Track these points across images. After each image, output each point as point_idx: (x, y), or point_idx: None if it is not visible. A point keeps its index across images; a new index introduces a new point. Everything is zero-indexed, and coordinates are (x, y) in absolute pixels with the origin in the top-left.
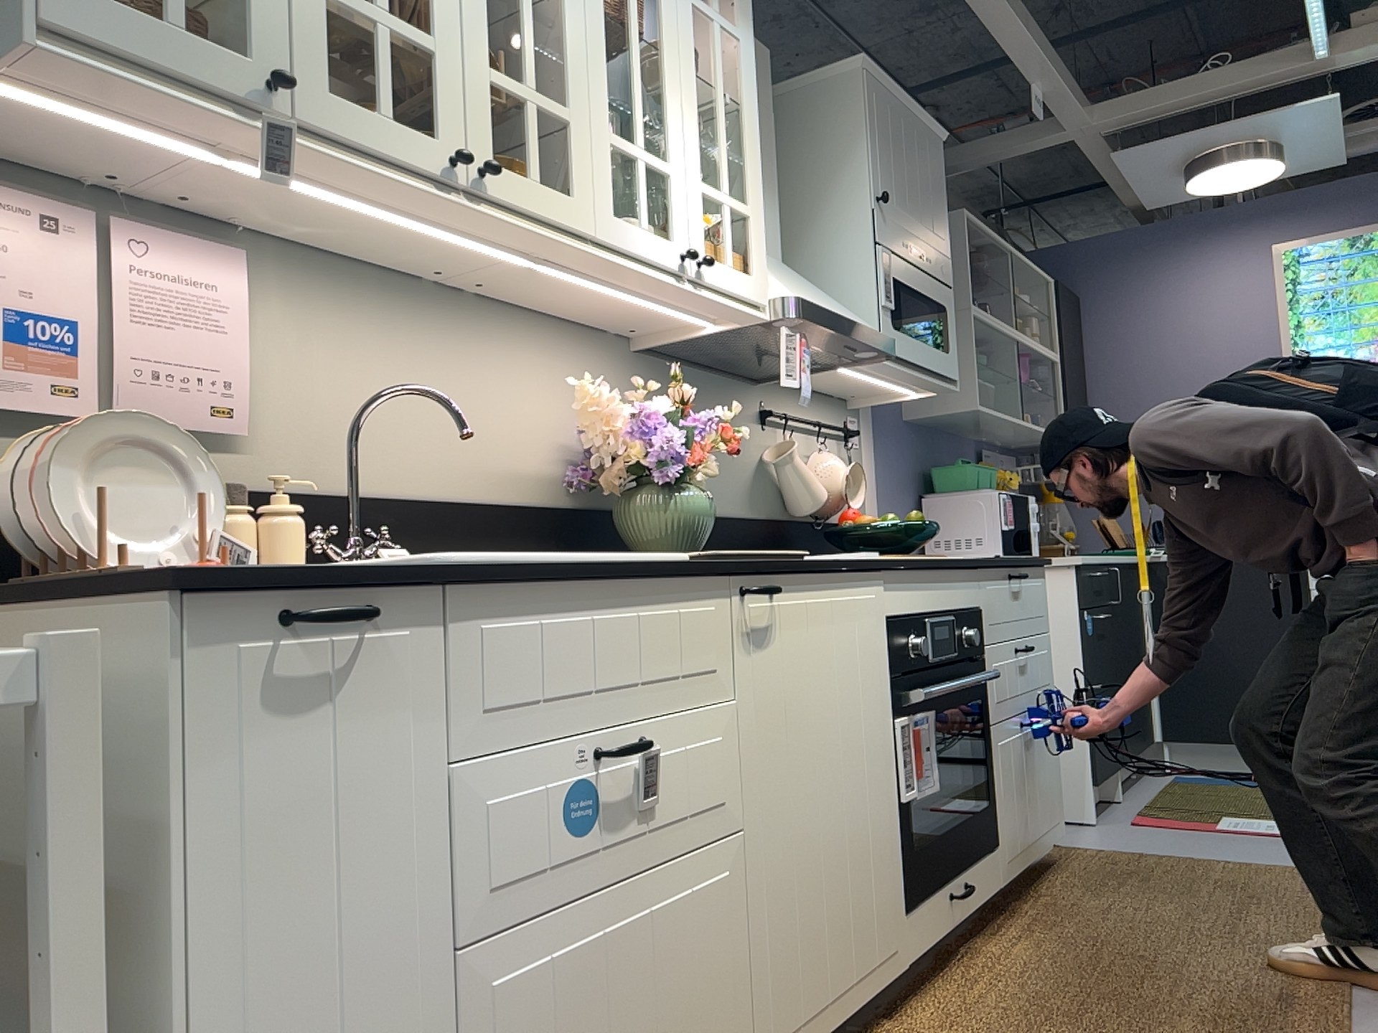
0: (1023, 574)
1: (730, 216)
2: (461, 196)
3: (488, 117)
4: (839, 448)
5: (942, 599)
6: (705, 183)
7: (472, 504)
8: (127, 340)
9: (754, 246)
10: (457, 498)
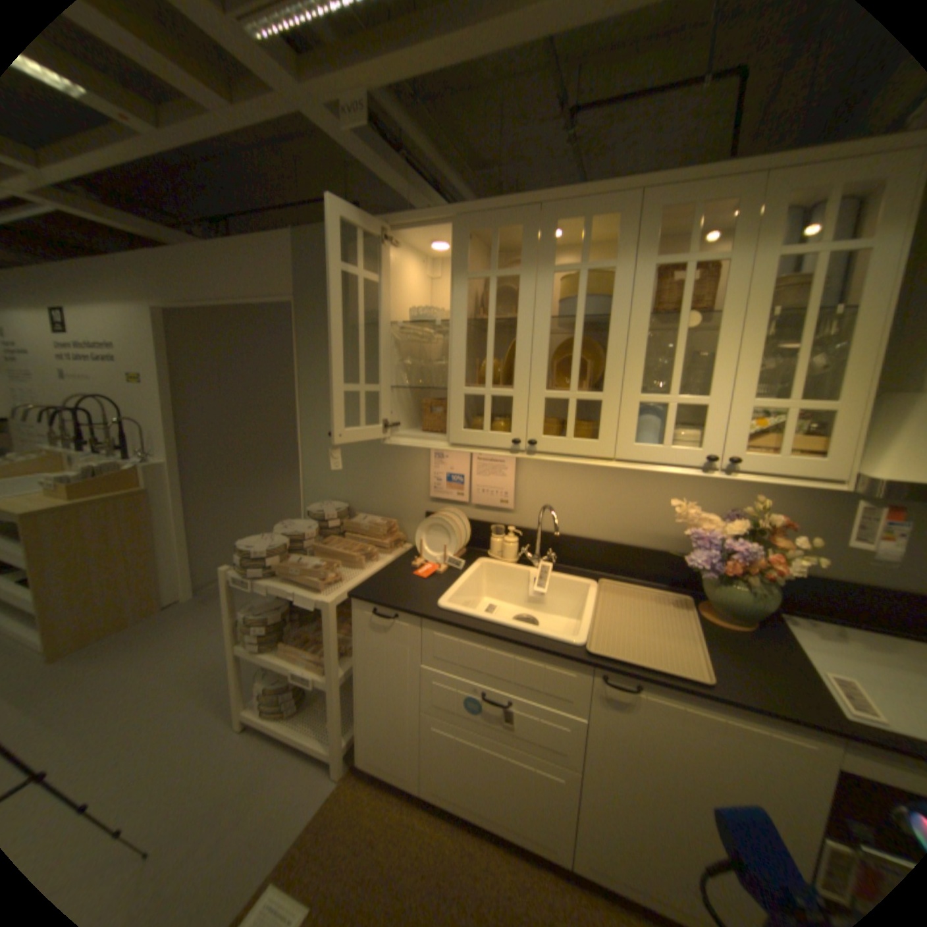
0: None
1: (803, 414)
2: (524, 455)
3: (542, 416)
4: None
5: None
6: (760, 399)
7: (621, 545)
8: (475, 481)
9: (837, 435)
10: (613, 542)
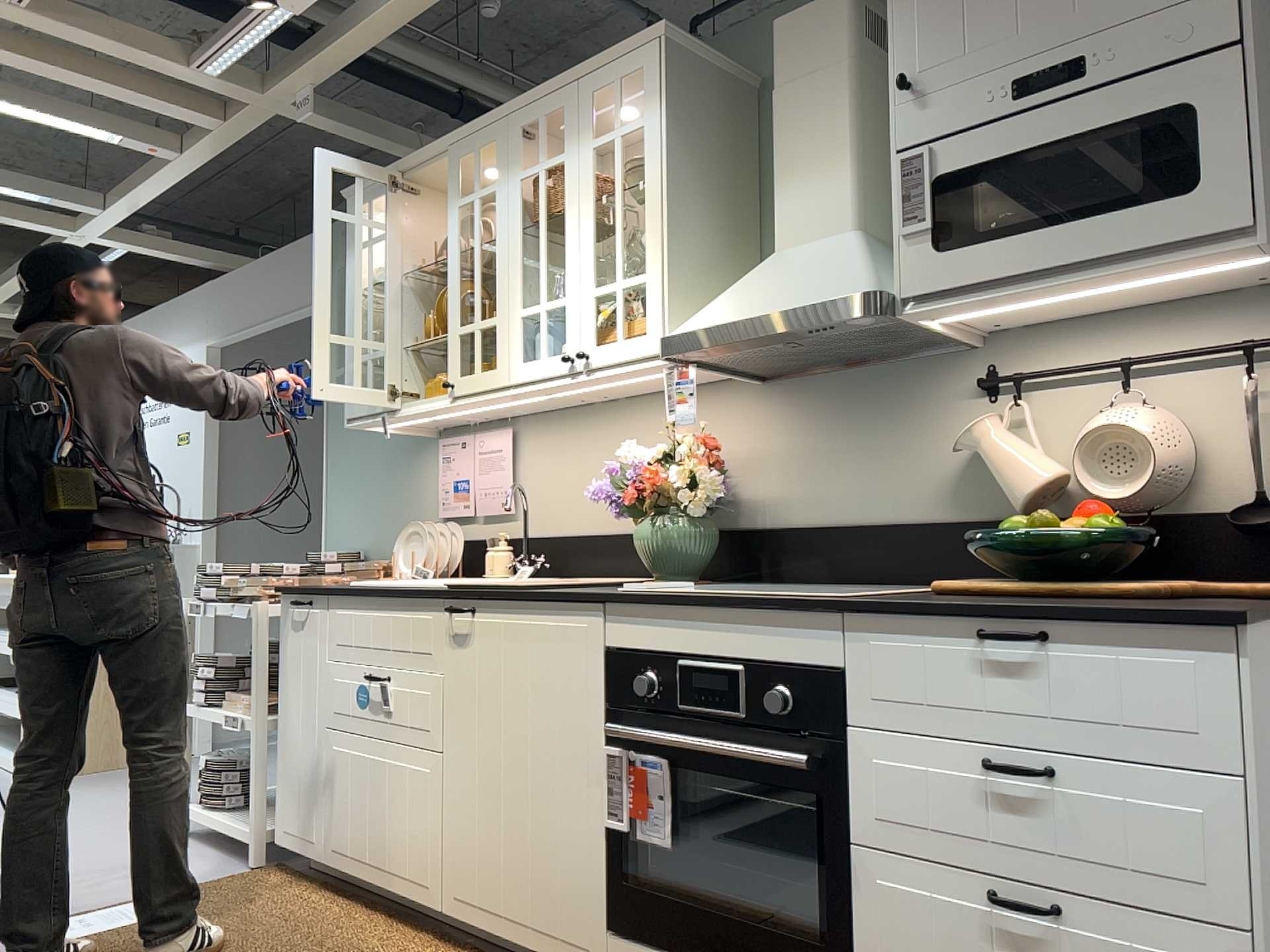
0: (1050, 632)
1: (628, 293)
2: (447, 402)
3: (456, 354)
4: (1229, 380)
5: (718, 643)
6: (595, 286)
7: (614, 534)
8: (476, 482)
9: (648, 305)
10: (607, 532)
